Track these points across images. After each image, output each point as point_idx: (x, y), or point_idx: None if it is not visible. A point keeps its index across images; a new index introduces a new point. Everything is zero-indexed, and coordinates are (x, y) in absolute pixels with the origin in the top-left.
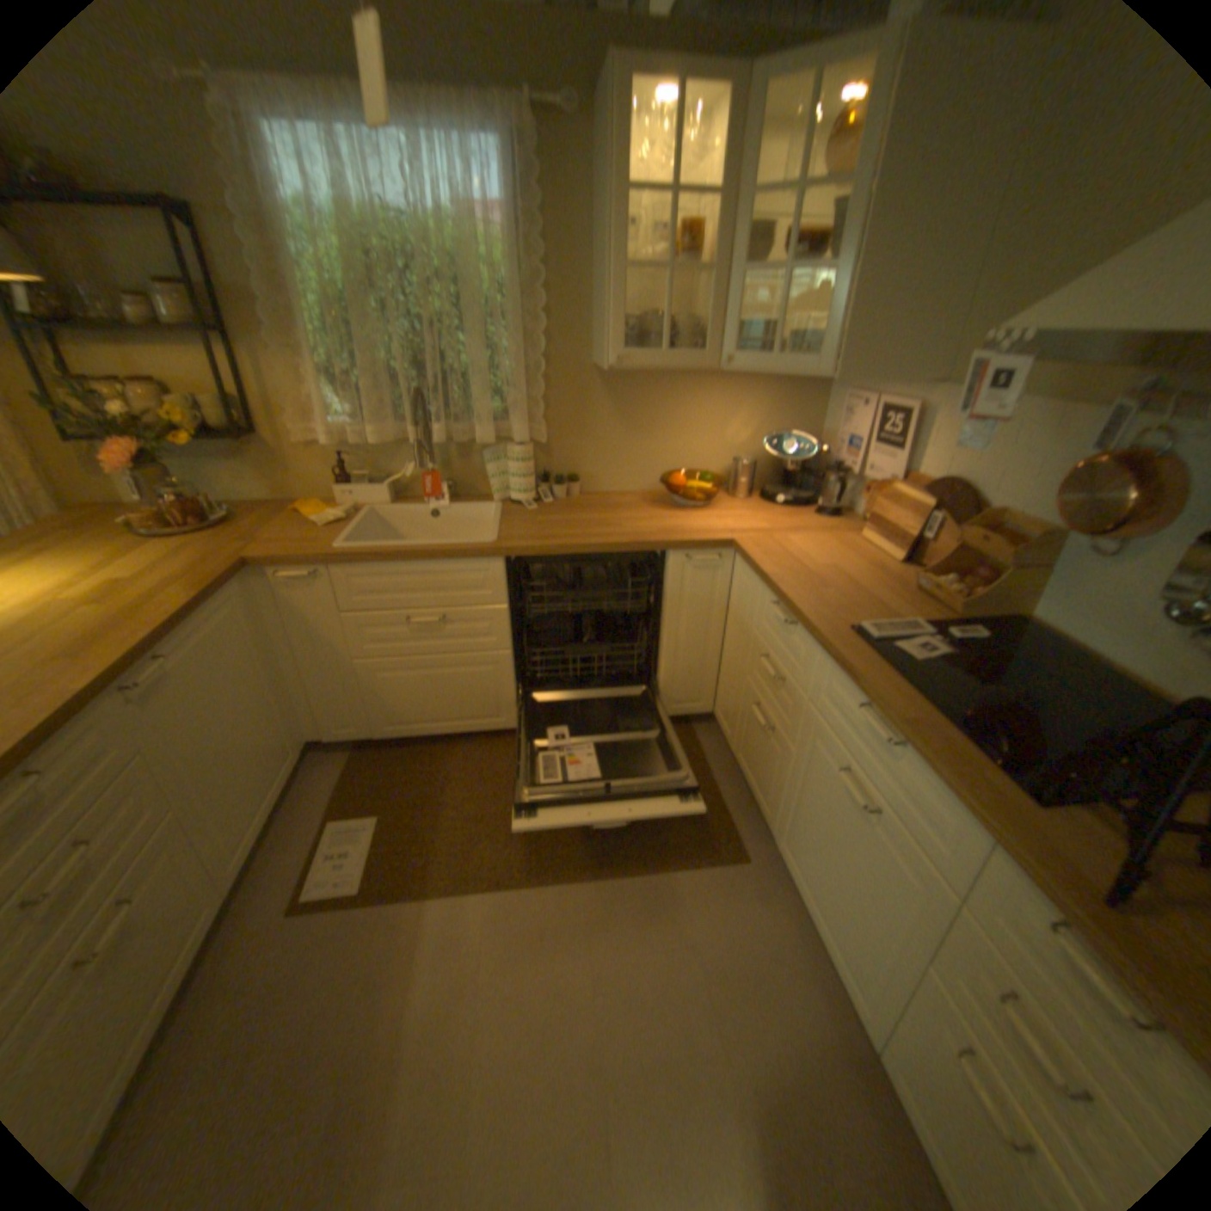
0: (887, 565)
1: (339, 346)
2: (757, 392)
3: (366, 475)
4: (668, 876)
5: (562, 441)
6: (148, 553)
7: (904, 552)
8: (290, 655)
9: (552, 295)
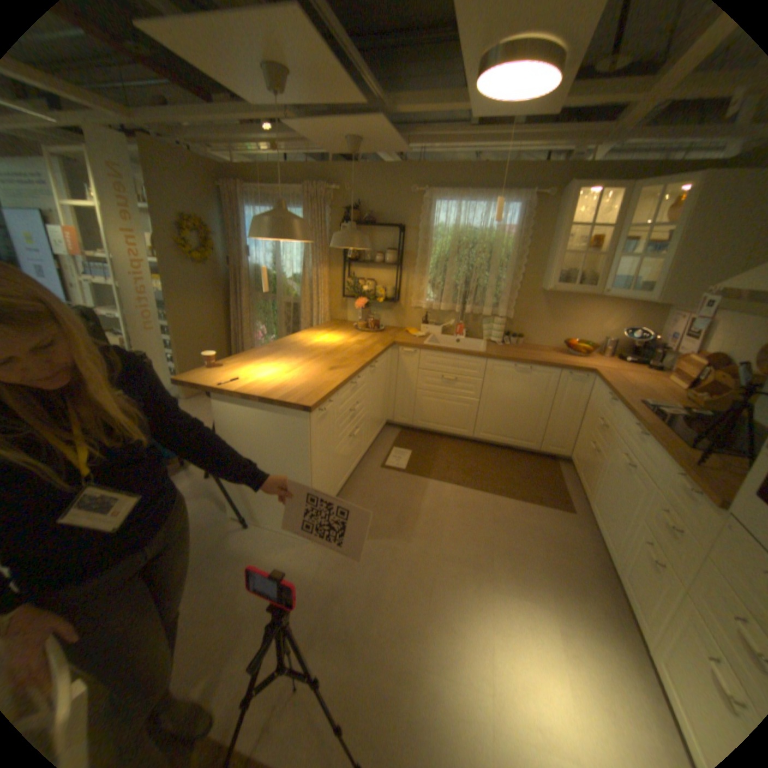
0: (677, 390)
1: (440, 273)
2: (625, 307)
3: (434, 322)
4: (533, 505)
5: (519, 318)
6: (364, 335)
7: (688, 385)
8: (395, 381)
9: (529, 259)
